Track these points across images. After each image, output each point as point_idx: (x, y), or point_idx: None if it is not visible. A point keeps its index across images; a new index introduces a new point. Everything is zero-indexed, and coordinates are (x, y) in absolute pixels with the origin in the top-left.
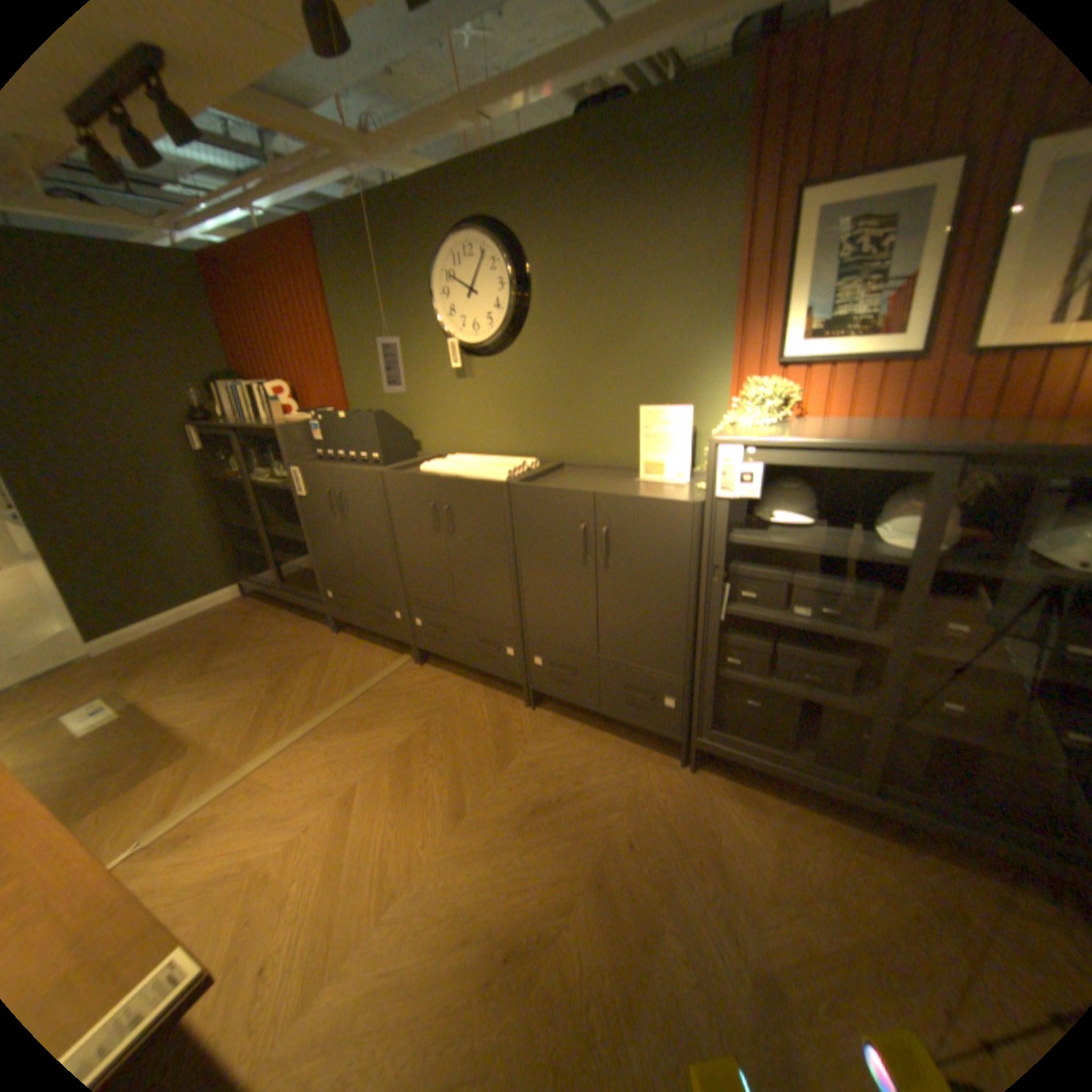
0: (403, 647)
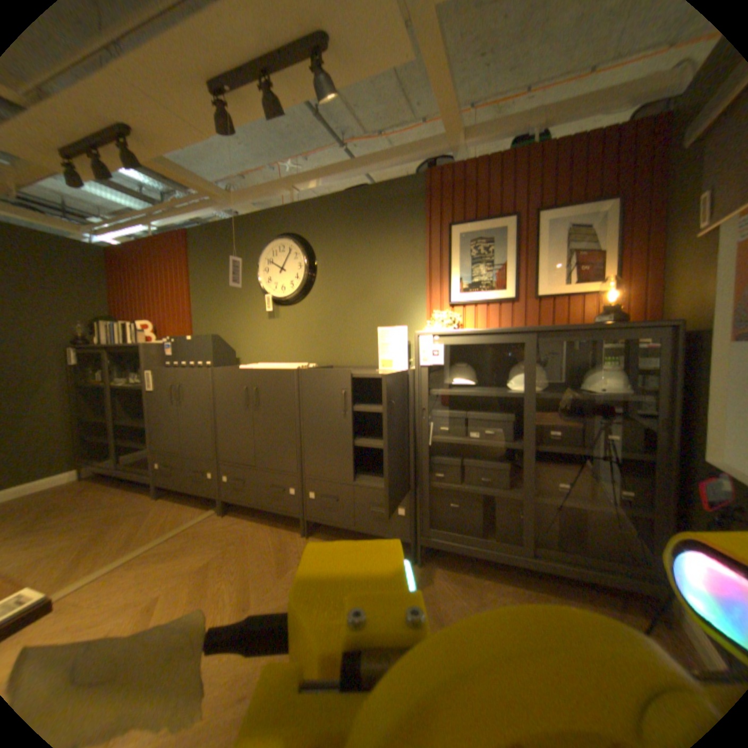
0: (210, 505)
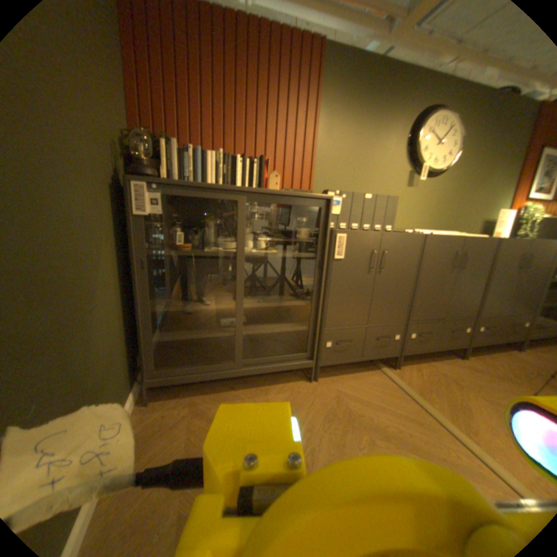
0: (367, 366)
